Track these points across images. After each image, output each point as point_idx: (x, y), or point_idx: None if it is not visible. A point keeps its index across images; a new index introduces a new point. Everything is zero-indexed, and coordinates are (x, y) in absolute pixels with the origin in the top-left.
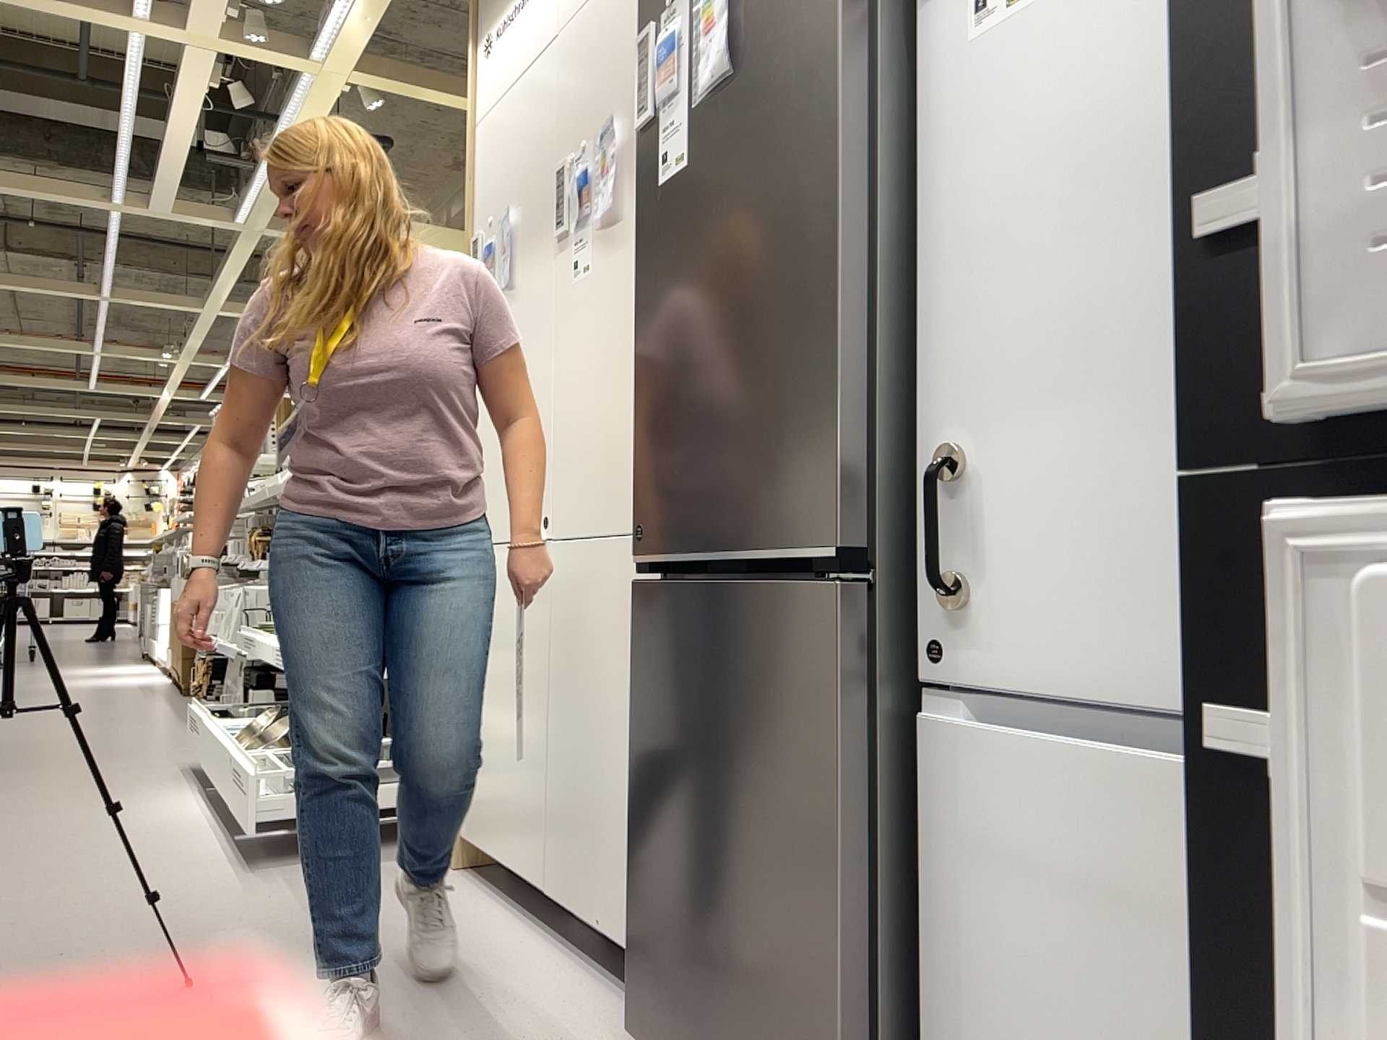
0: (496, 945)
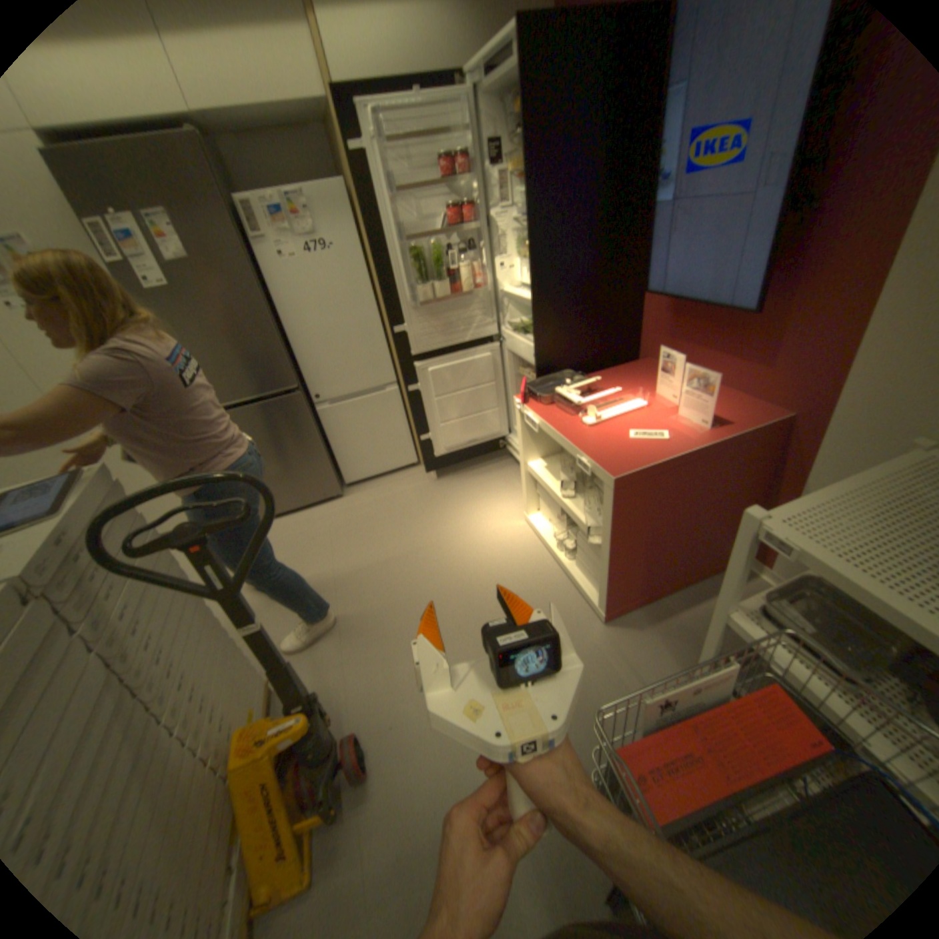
0: None
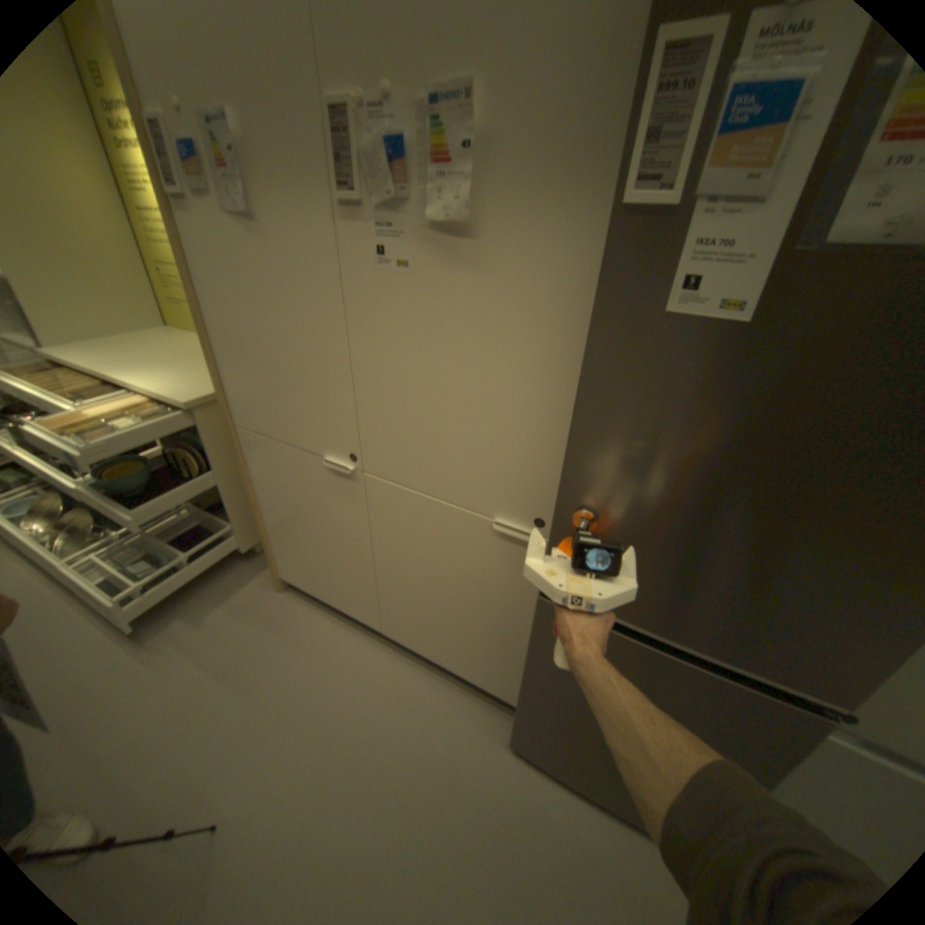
0: (365, 667)
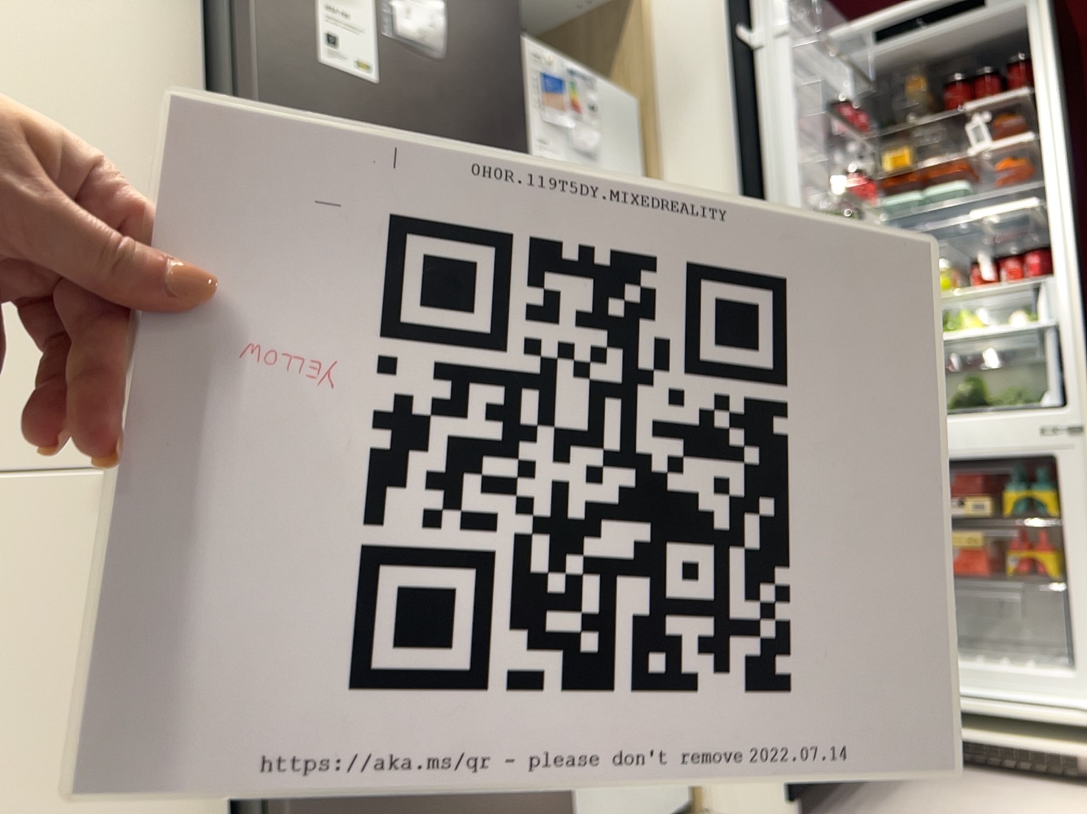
0: None
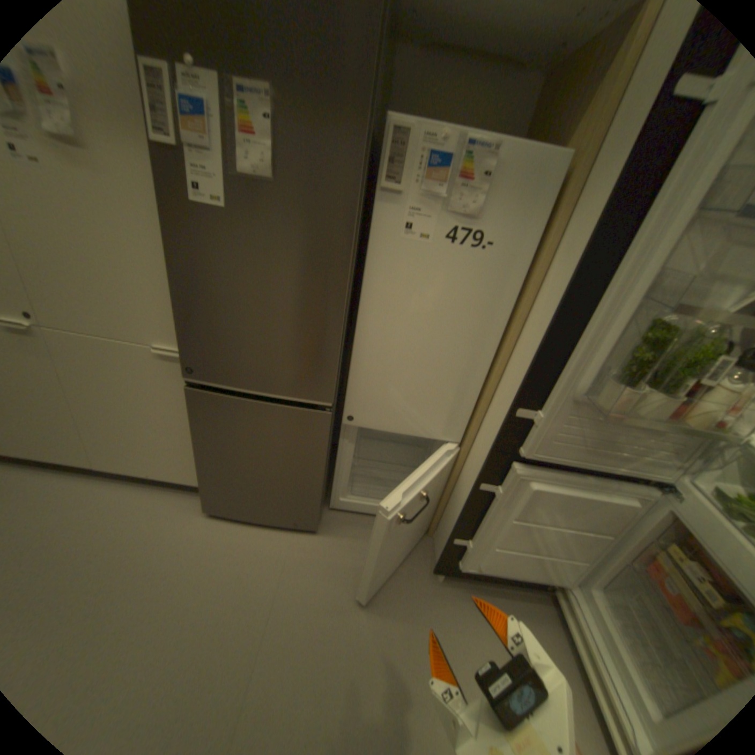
0: (78, 497)
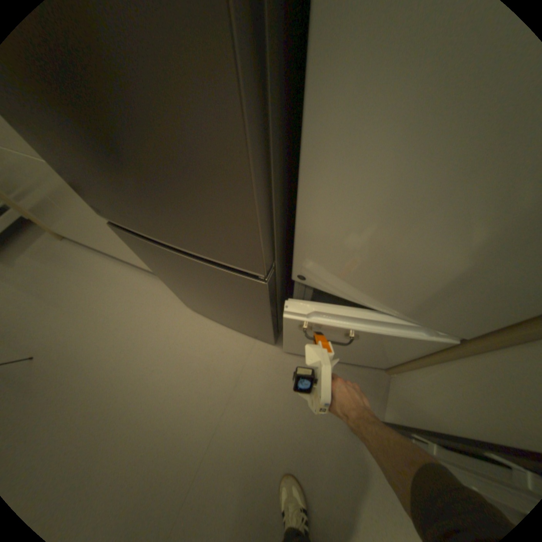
0: (112, 276)
